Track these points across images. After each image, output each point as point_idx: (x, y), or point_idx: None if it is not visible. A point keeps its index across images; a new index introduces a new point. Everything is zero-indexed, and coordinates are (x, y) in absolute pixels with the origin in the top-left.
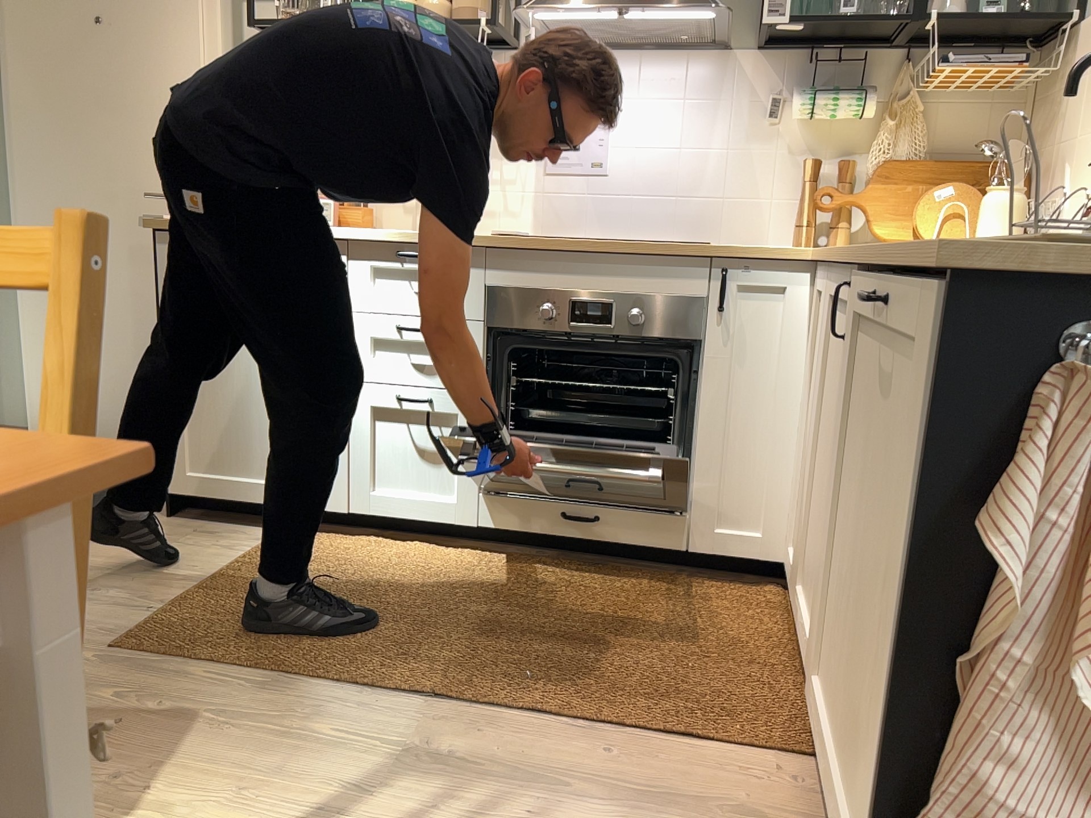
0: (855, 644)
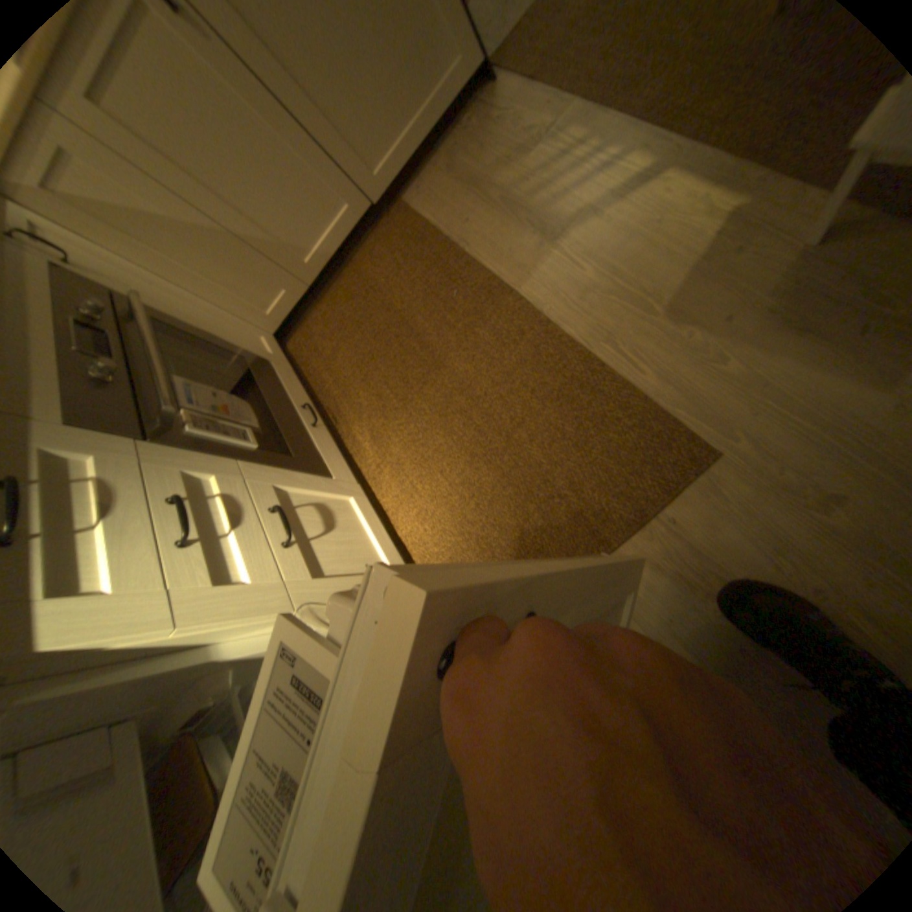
0: (378, 72)
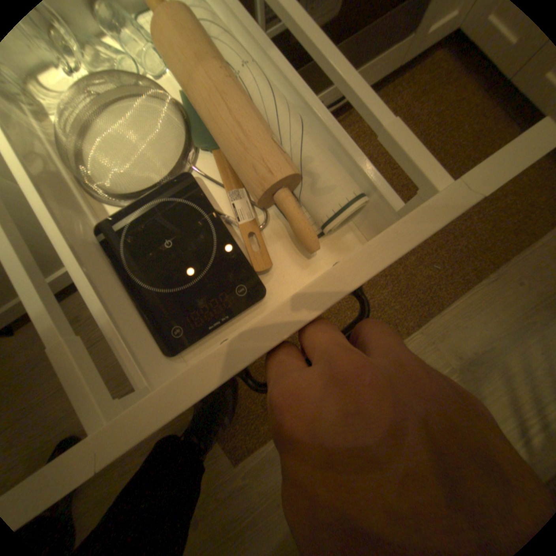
0: None
